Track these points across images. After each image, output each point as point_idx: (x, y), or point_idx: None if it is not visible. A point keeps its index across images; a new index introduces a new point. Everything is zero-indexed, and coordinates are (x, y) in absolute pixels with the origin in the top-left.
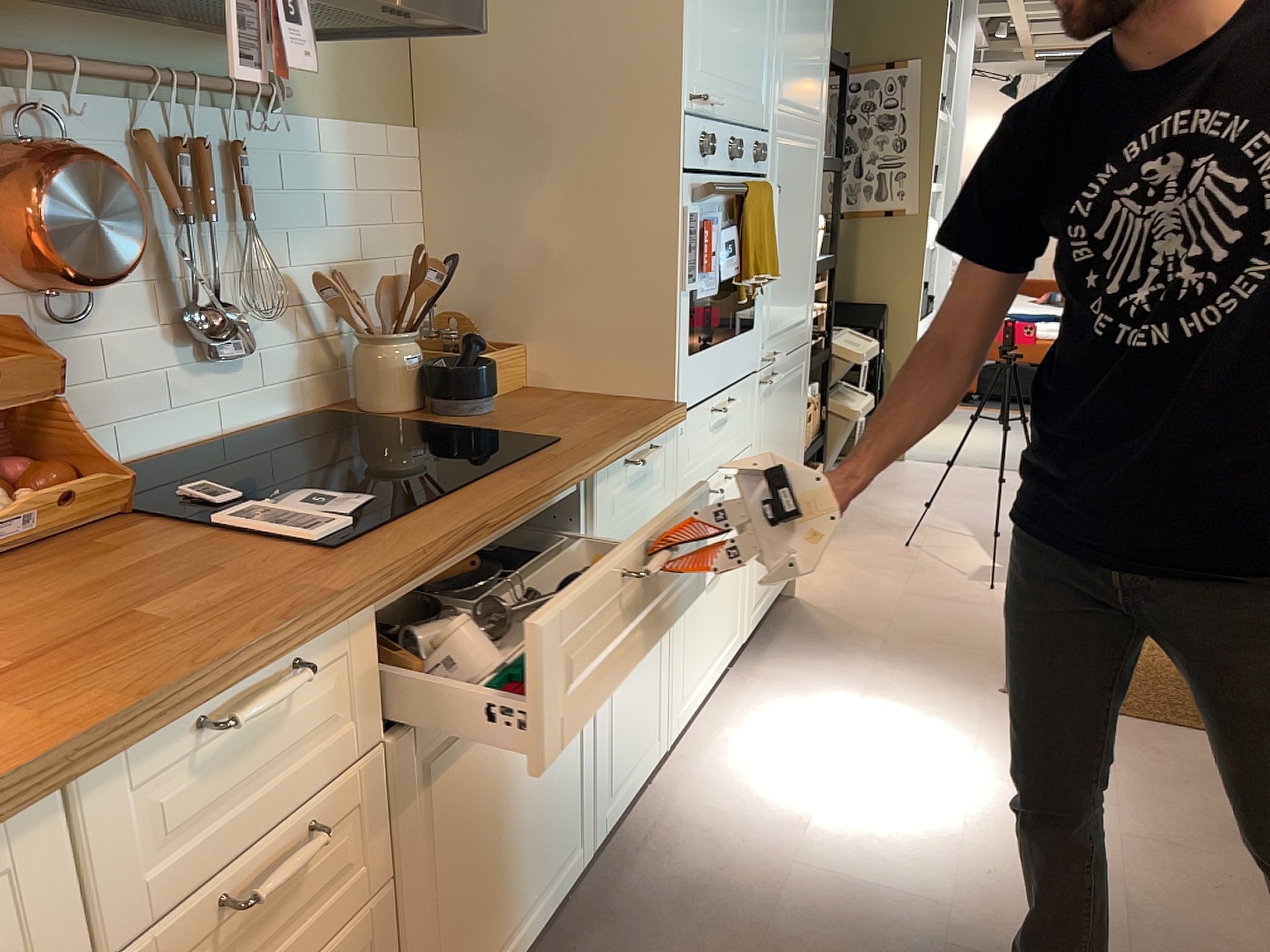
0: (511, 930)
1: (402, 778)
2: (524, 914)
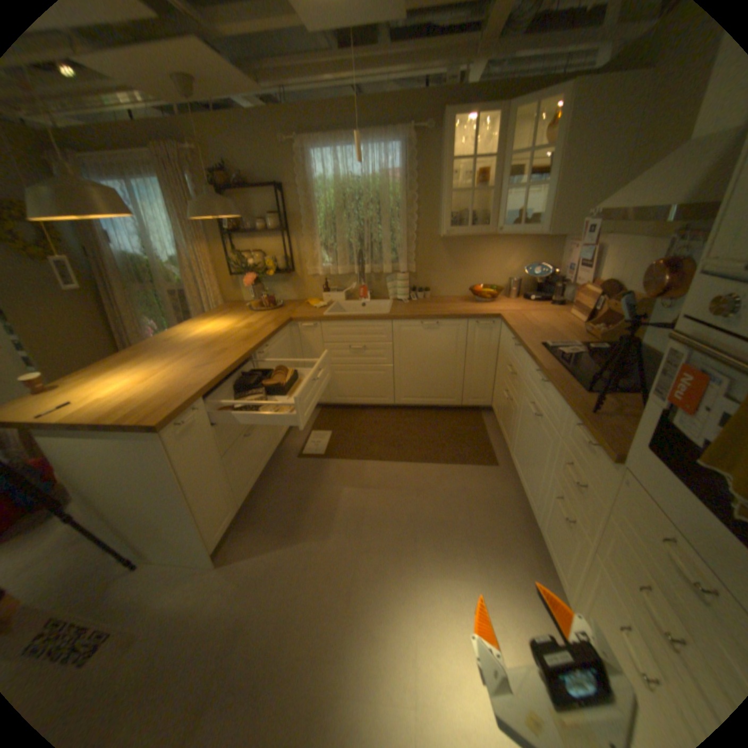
0: (523, 477)
1: (522, 392)
2: (525, 483)
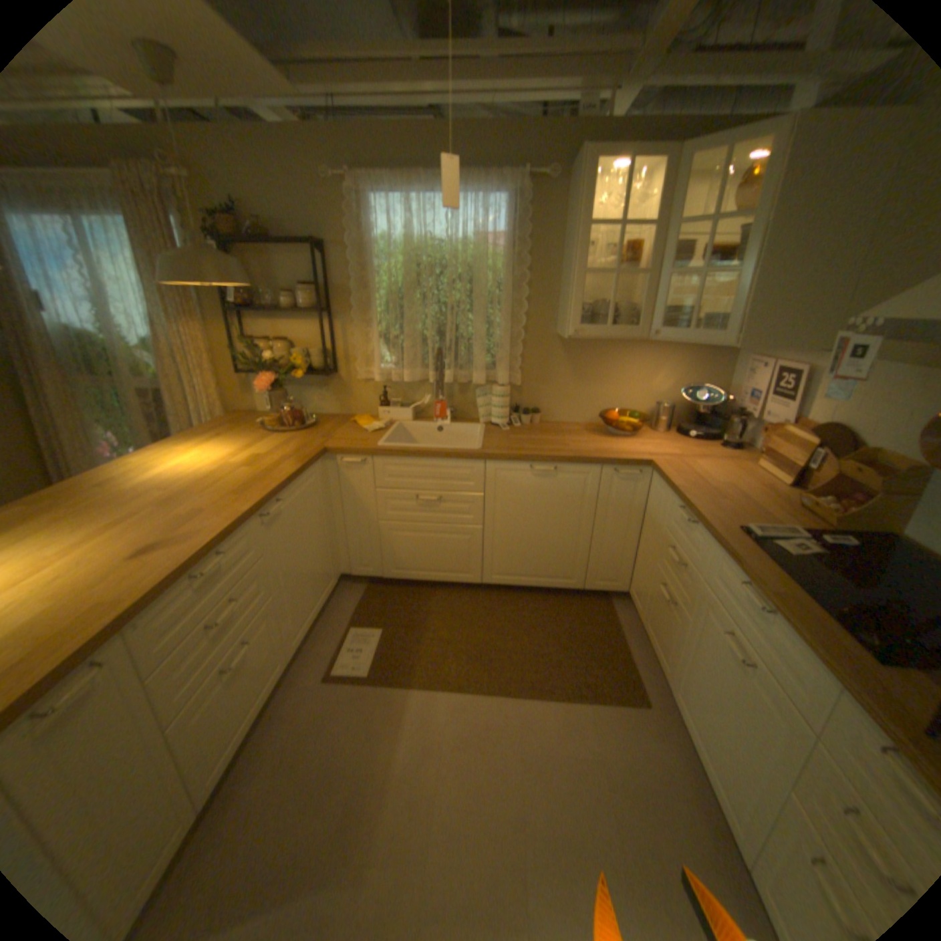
0: (707, 751)
1: (704, 603)
2: (712, 764)
